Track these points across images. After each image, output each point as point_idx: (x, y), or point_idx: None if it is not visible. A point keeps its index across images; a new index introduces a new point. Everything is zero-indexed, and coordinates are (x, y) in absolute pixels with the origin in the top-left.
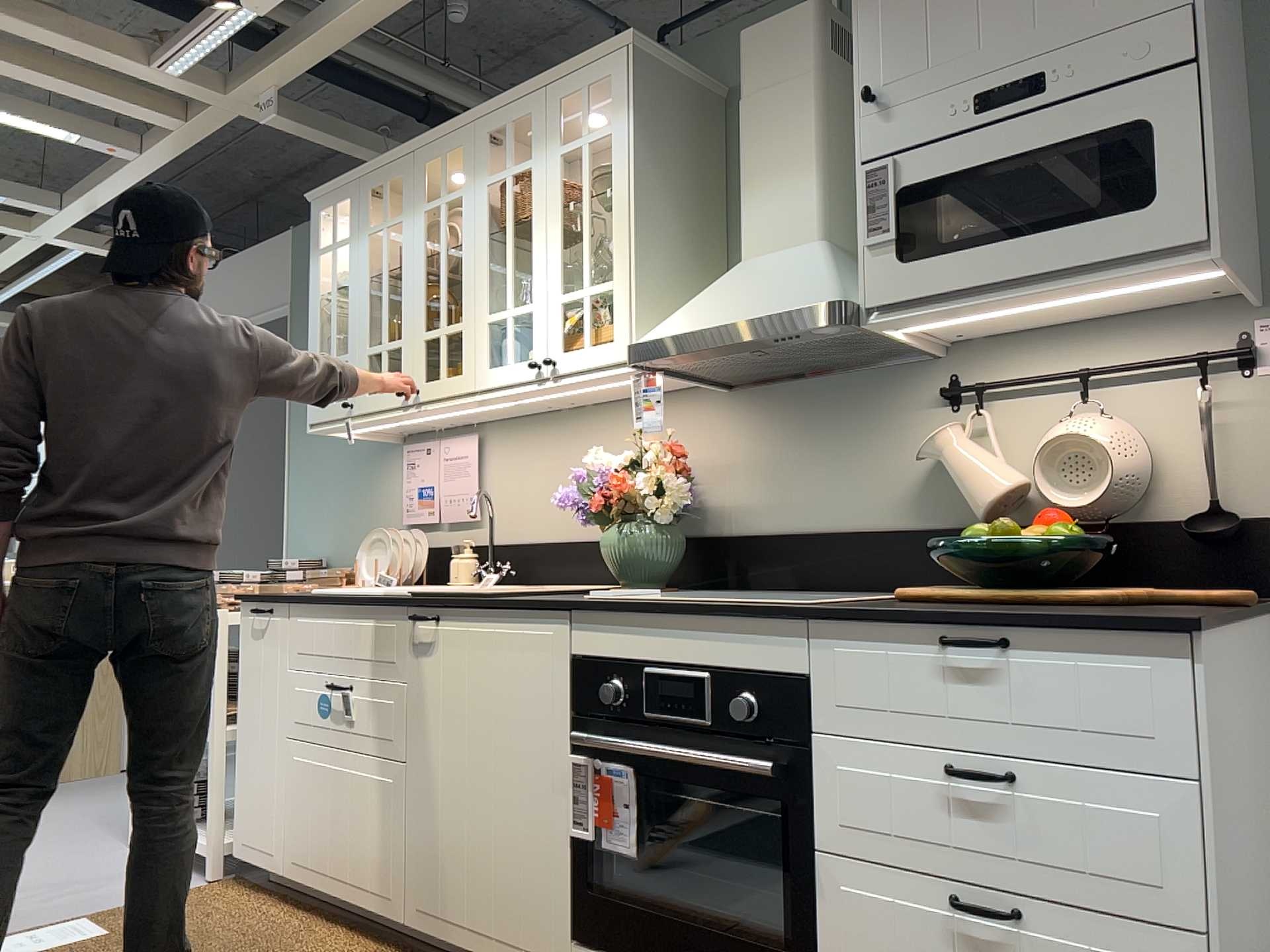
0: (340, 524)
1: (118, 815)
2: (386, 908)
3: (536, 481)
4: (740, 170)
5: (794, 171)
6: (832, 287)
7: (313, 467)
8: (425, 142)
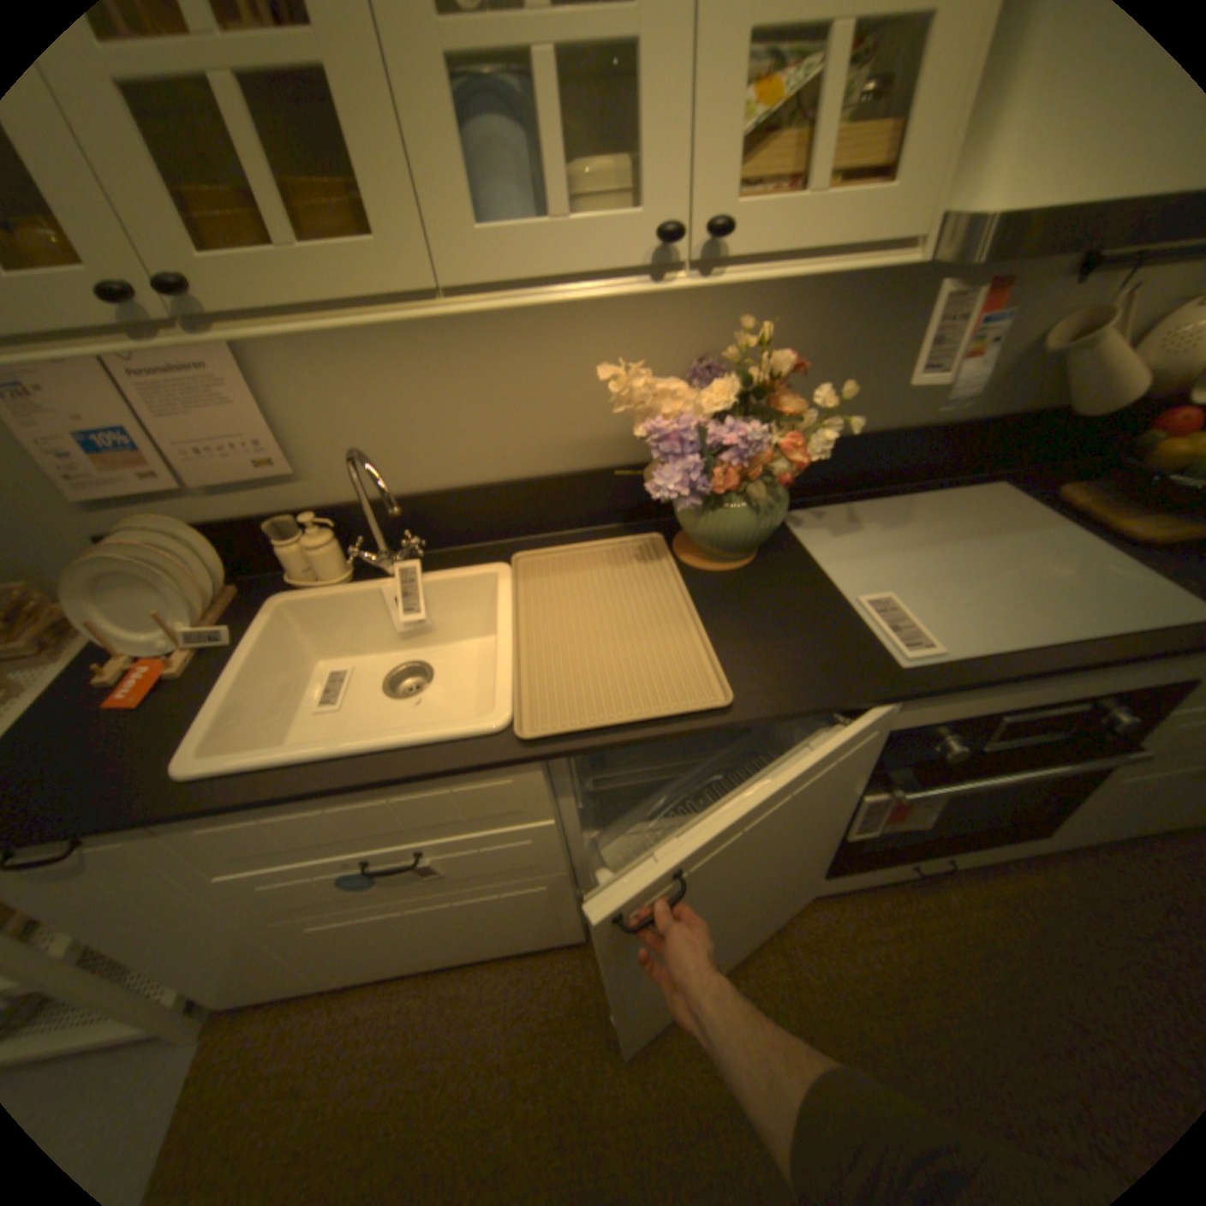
0: None
1: None
2: (559, 943)
3: (410, 397)
4: None
5: None
6: None
7: None
8: None
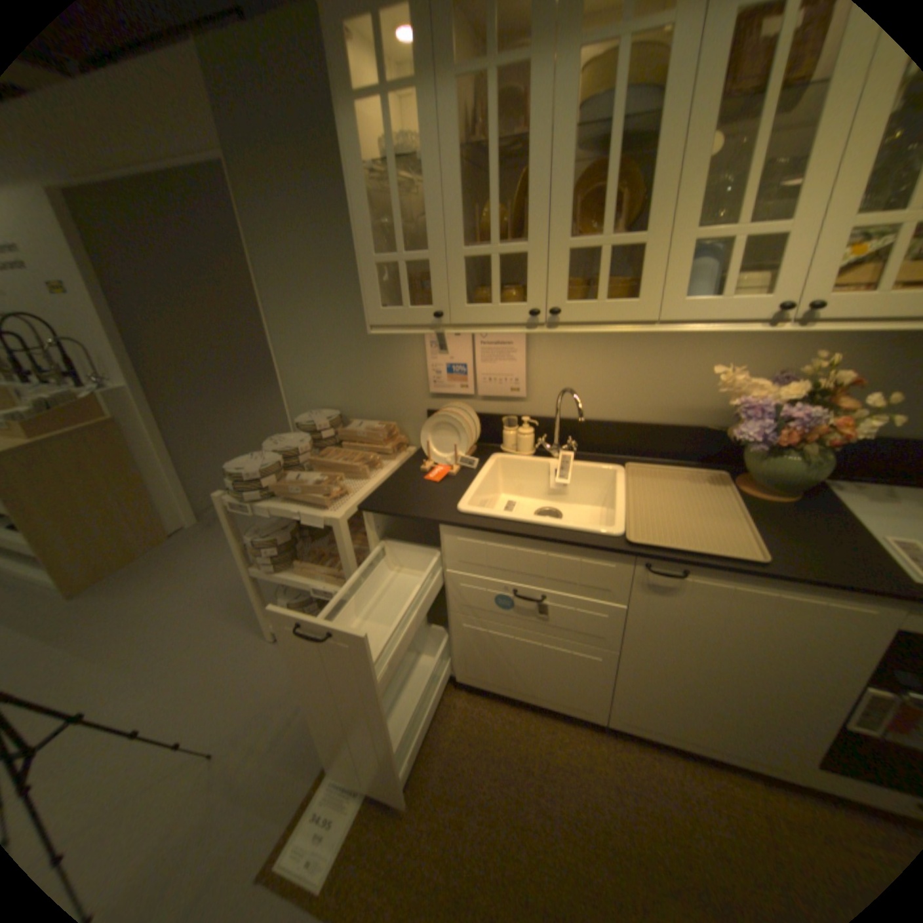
0: (347, 385)
1: (221, 603)
2: (589, 718)
3: (596, 370)
4: None
5: None
6: None
7: (300, 333)
8: None
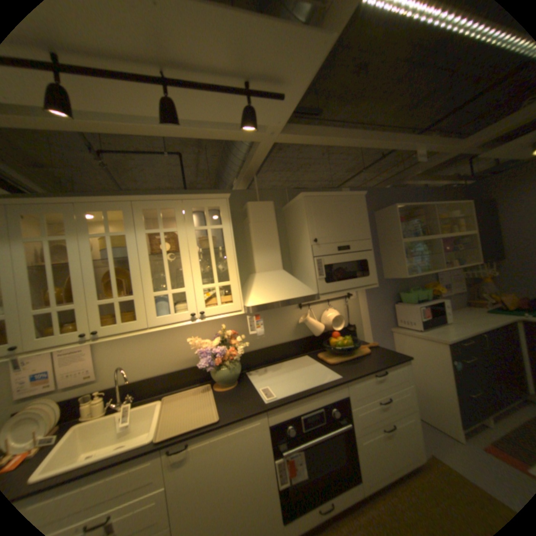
0: None
1: None
2: None
3: (137, 353)
4: (254, 244)
5: (274, 248)
6: (310, 288)
7: None
8: (87, 200)
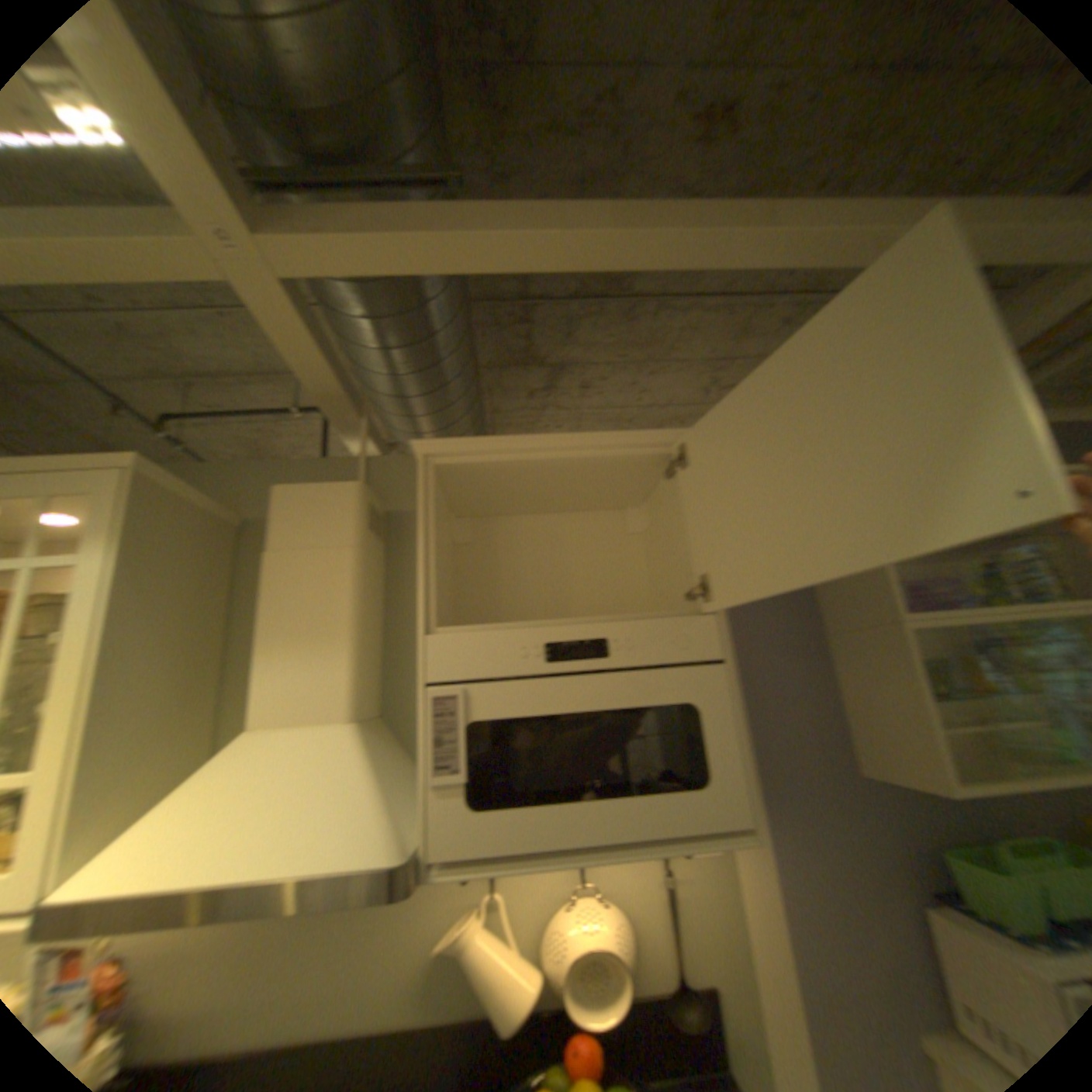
0: None
1: None
2: None
3: None
4: (255, 625)
5: (323, 641)
6: (382, 828)
7: None
8: None
